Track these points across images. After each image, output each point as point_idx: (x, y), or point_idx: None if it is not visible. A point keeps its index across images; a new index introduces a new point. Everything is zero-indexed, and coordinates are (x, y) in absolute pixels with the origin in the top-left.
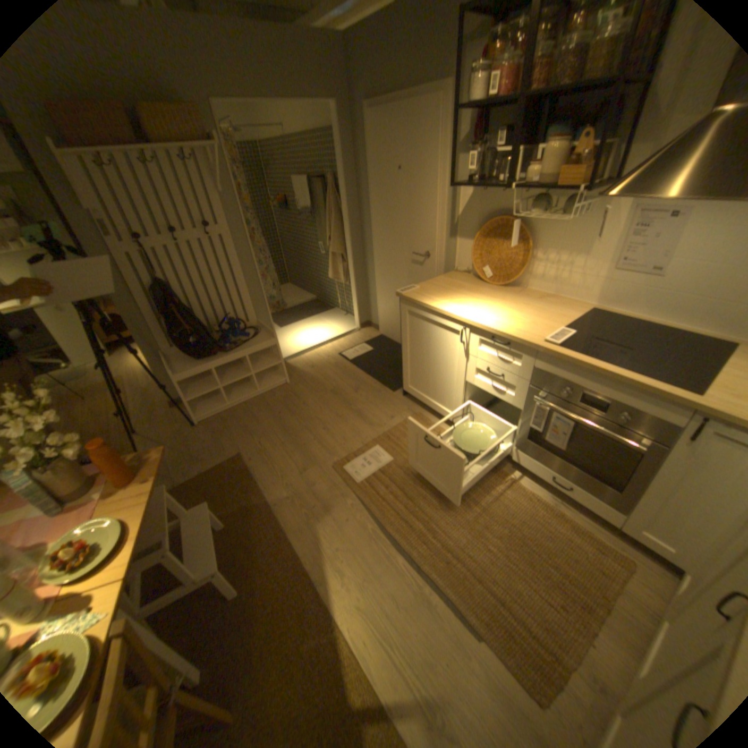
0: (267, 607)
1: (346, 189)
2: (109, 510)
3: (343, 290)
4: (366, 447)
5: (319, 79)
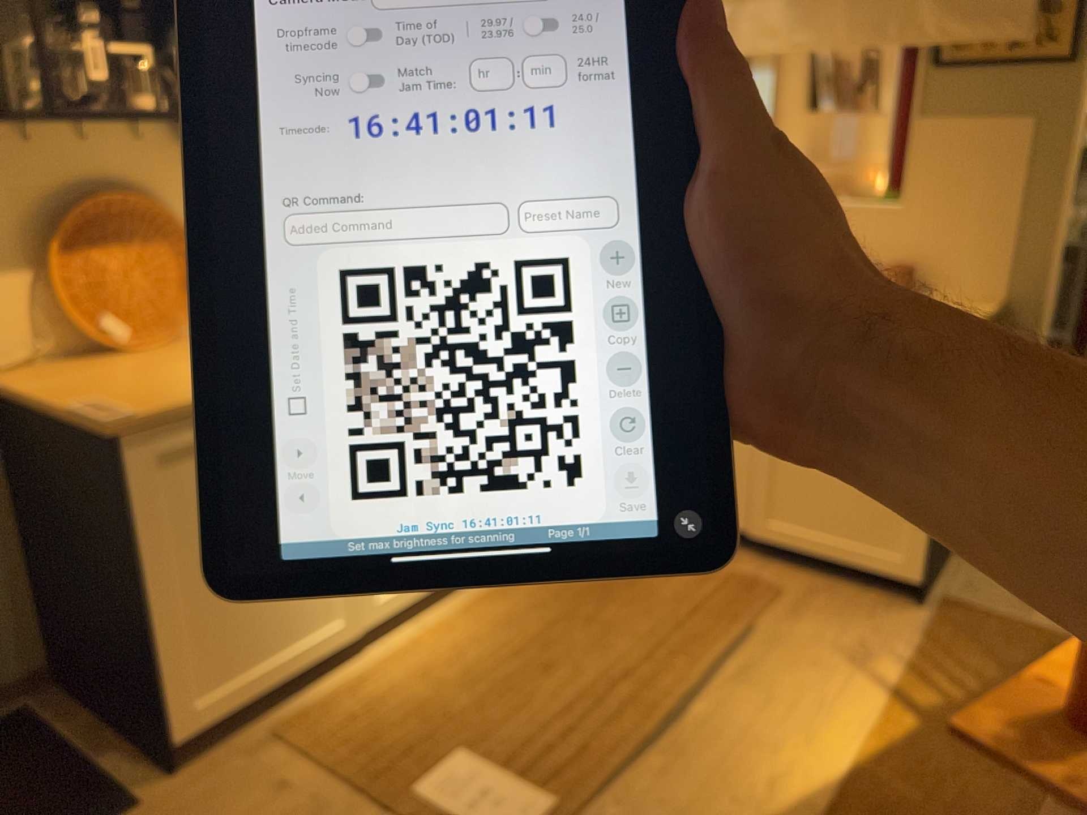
0: None
1: None
2: None
3: None
4: None
5: None
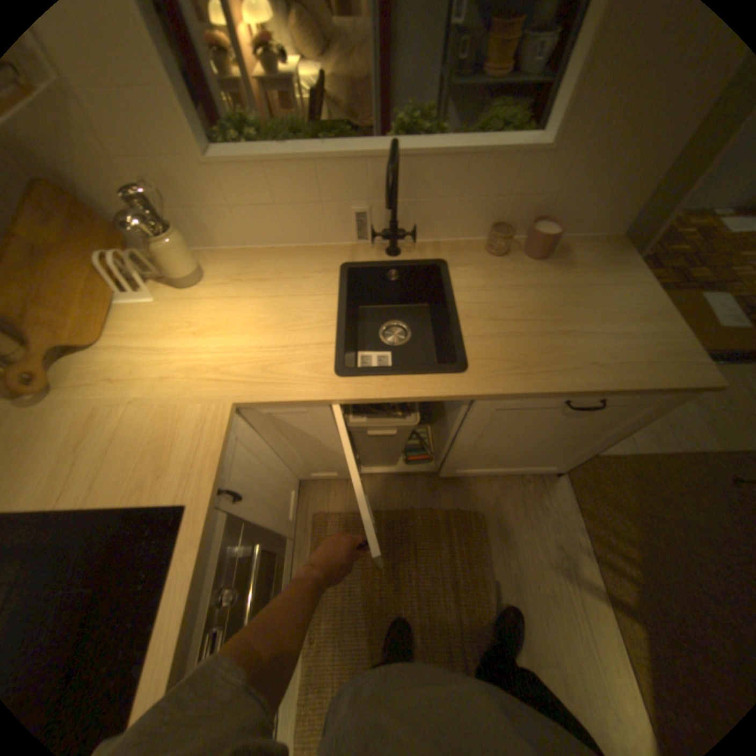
0: None
1: None
2: None
3: None
4: None
5: None
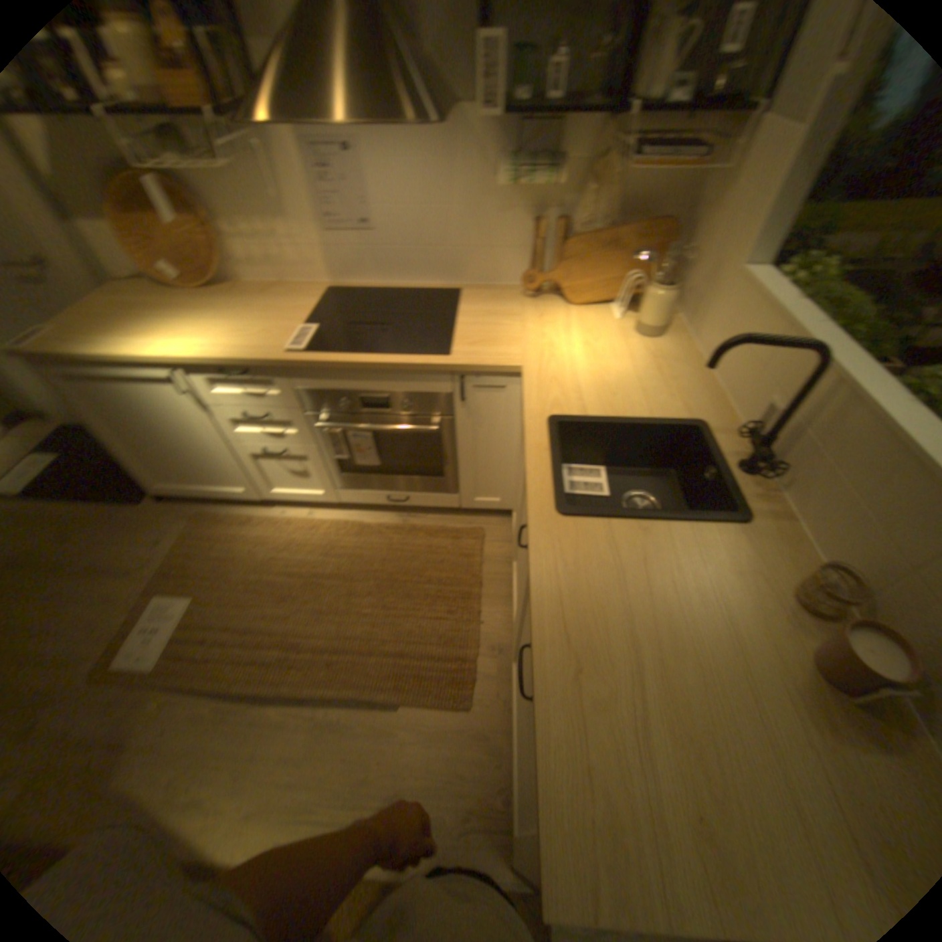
0: None
1: None
2: None
3: None
4: (129, 617)
5: None
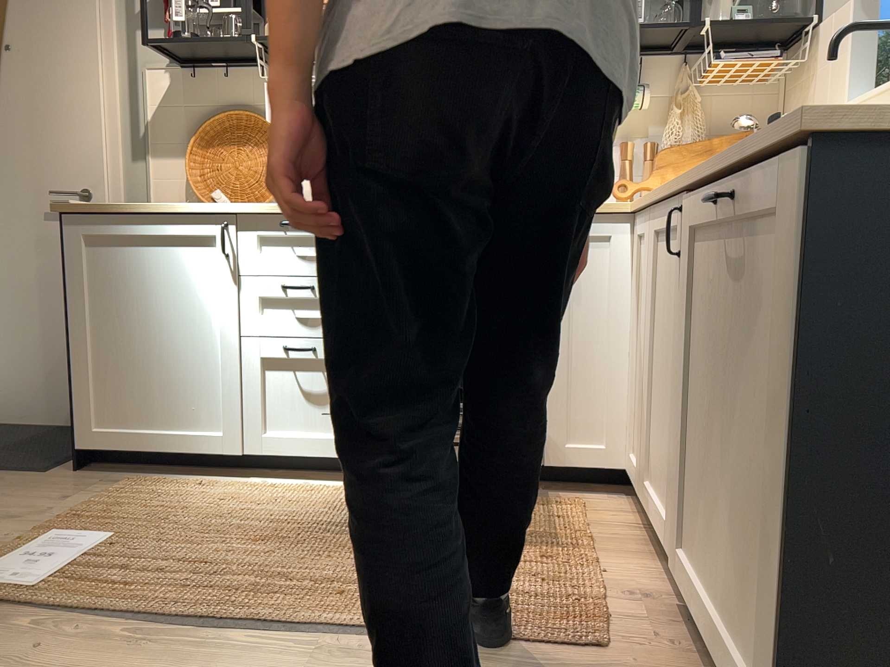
0: None
1: None
2: None
3: None
4: (18, 545)
5: None
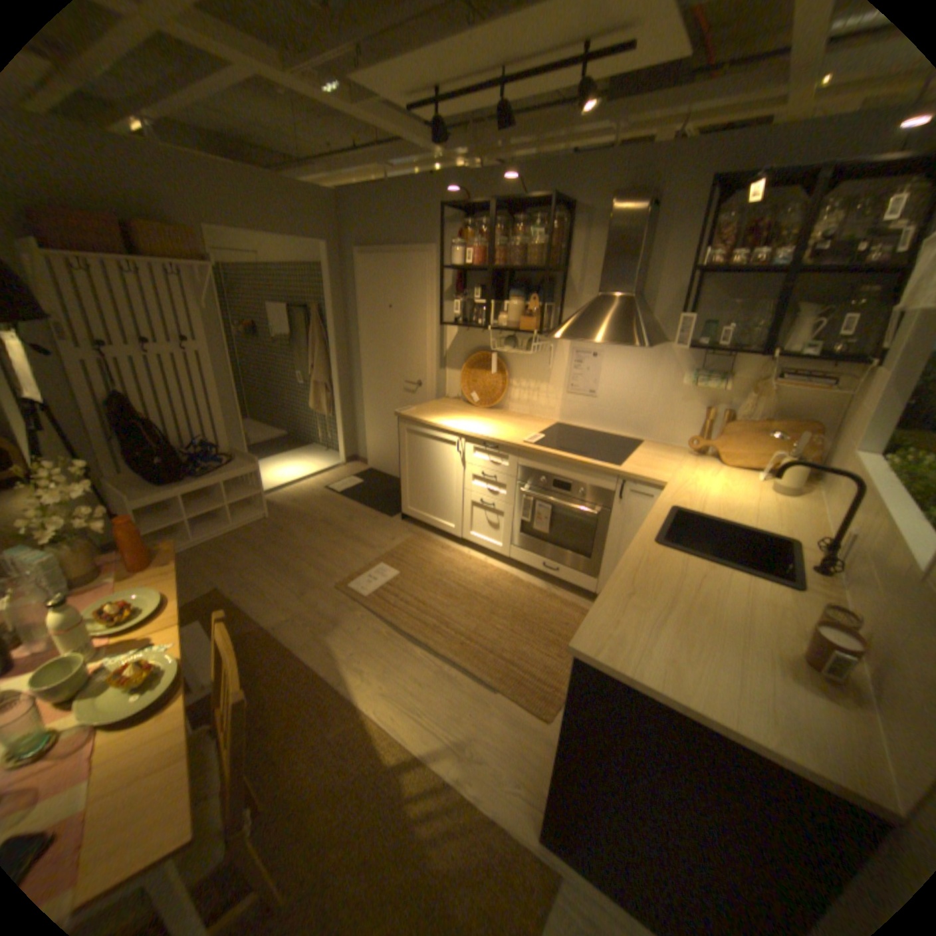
0: (282, 714)
1: (332, 321)
2: (135, 586)
3: (324, 423)
4: (369, 566)
5: (307, 222)
